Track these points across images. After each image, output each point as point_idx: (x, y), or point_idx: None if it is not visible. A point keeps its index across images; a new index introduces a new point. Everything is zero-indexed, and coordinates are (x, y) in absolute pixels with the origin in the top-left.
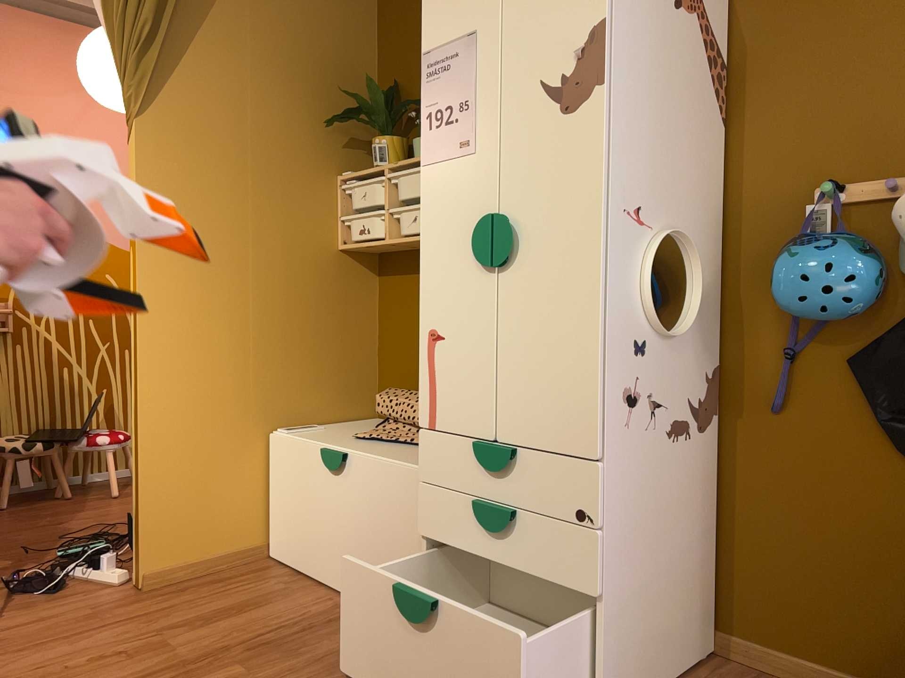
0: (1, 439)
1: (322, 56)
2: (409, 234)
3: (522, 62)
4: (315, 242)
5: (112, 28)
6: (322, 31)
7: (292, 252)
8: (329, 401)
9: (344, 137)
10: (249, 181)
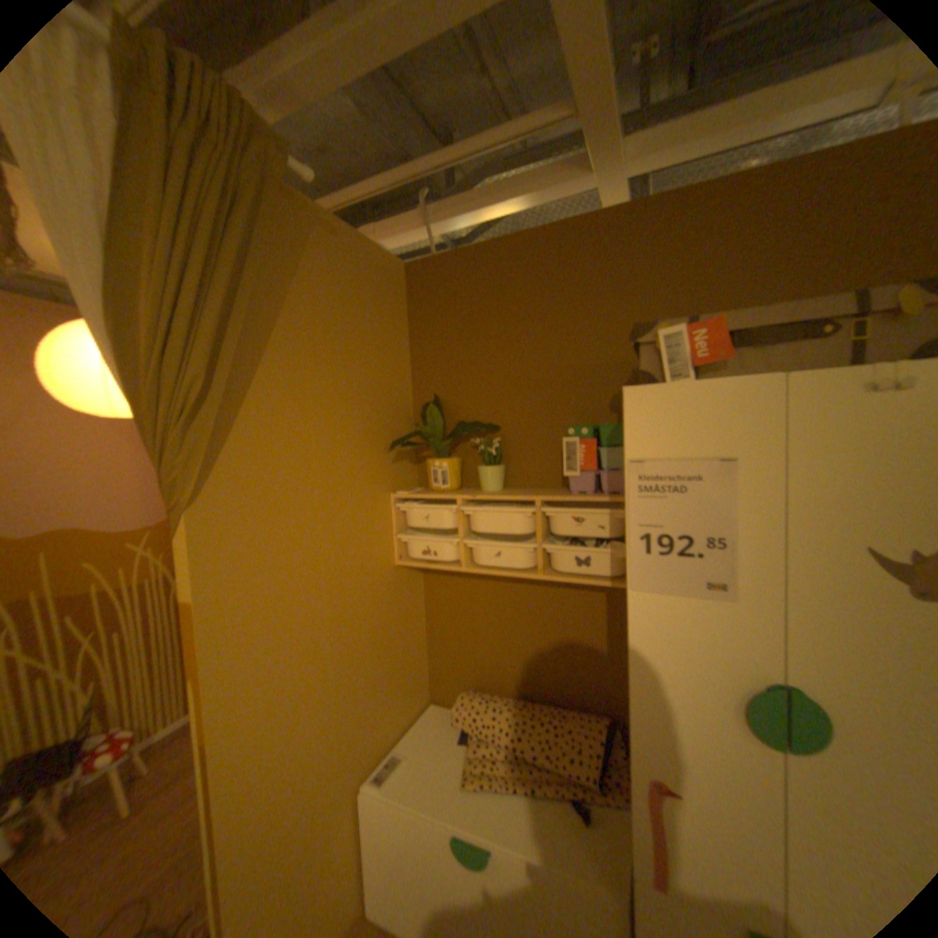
0: None
1: (370, 375)
2: (496, 569)
3: (832, 515)
4: (378, 568)
5: (126, 380)
6: (369, 349)
7: (361, 590)
8: (399, 715)
9: (392, 452)
10: (319, 534)
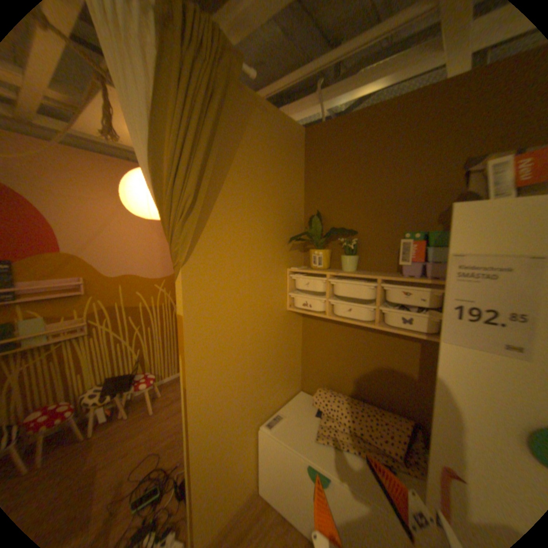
0: (85, 396)
1: (280, 197)
2: (347, 318)
3: None
4: (277, 310)
5: (157, 196)
6: (280, 182)
7: (267, 321)
8: (283, 393)
9: (289, 244)
10: (246, 287)
